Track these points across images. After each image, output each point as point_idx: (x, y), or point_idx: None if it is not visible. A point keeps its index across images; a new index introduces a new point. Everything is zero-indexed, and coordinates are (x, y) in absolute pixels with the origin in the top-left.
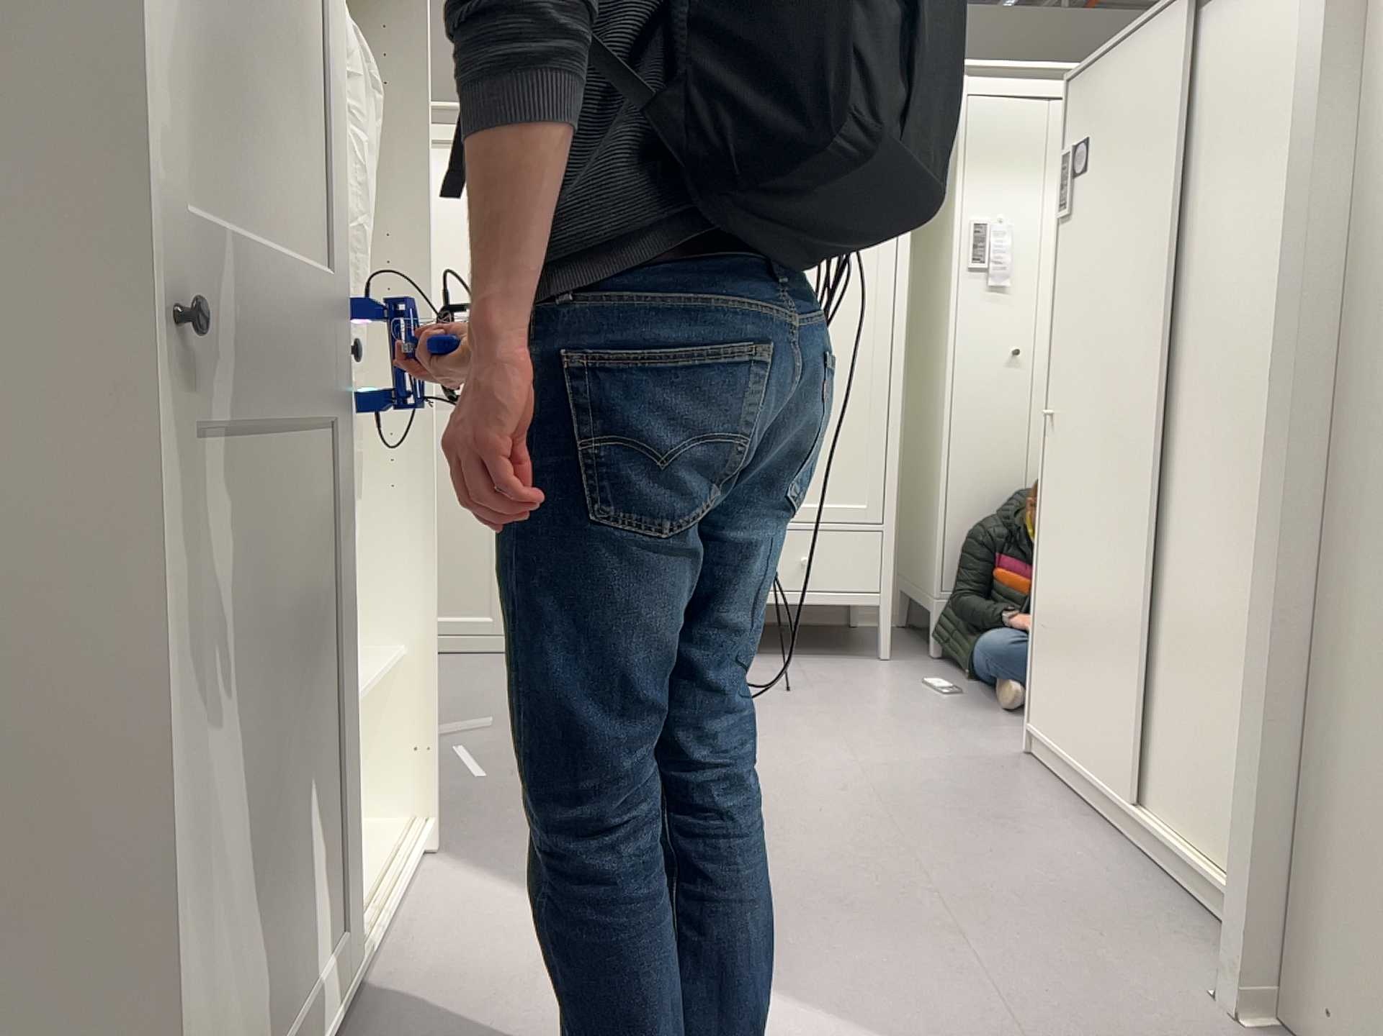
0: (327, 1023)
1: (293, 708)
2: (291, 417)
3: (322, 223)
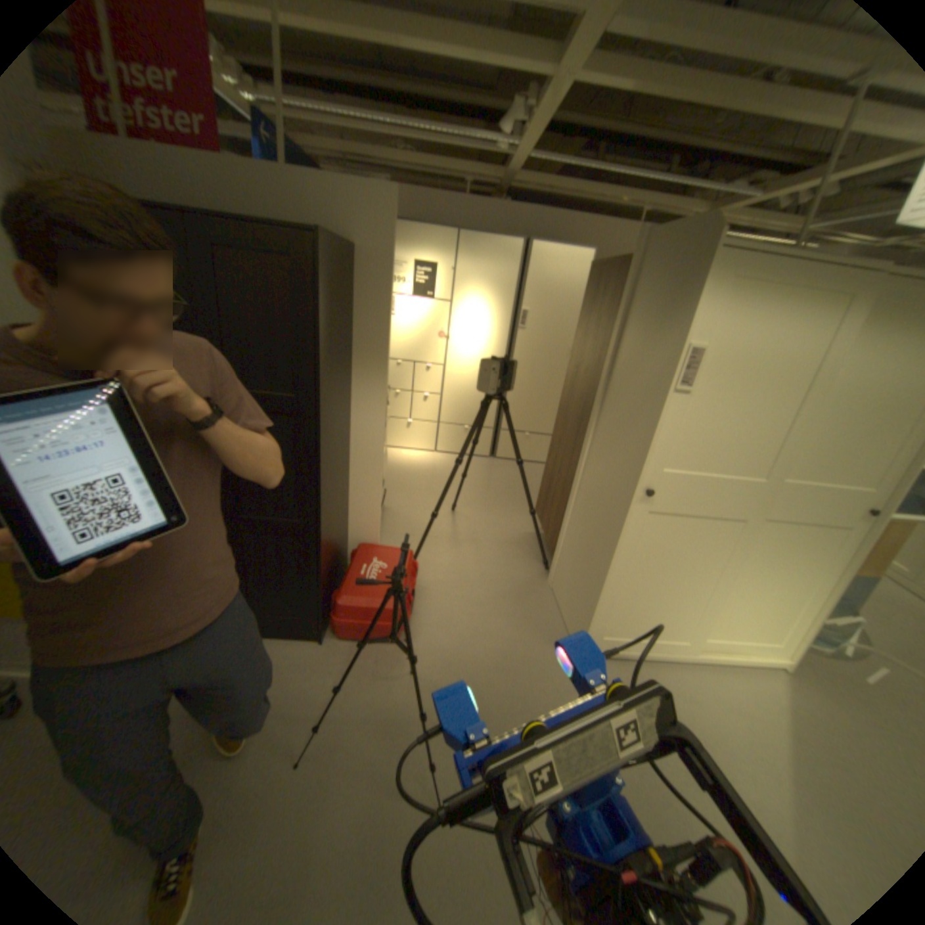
0: (675, 654)
1: (692, 581)
2: (722, 516)
3: (776, 467)
